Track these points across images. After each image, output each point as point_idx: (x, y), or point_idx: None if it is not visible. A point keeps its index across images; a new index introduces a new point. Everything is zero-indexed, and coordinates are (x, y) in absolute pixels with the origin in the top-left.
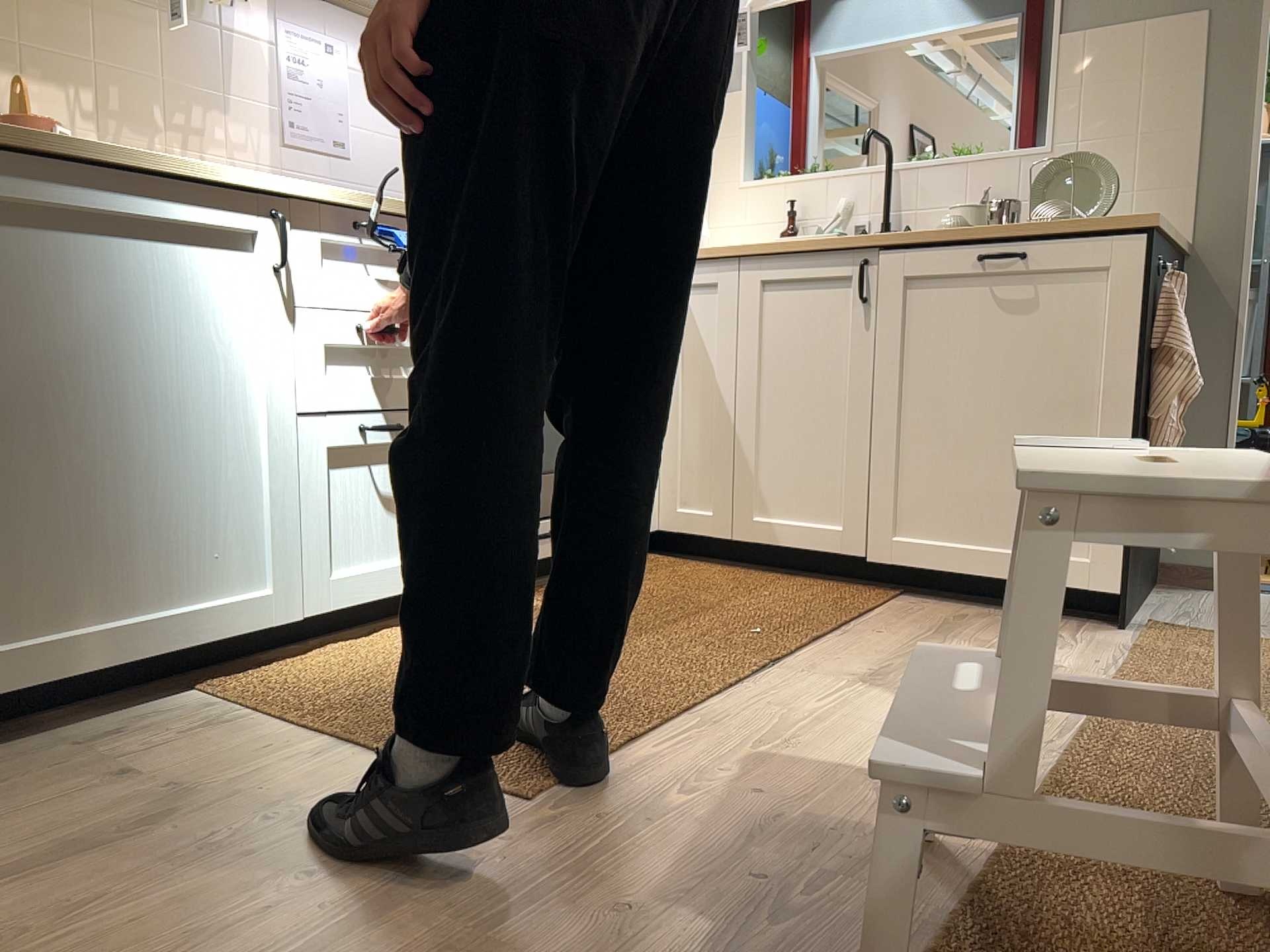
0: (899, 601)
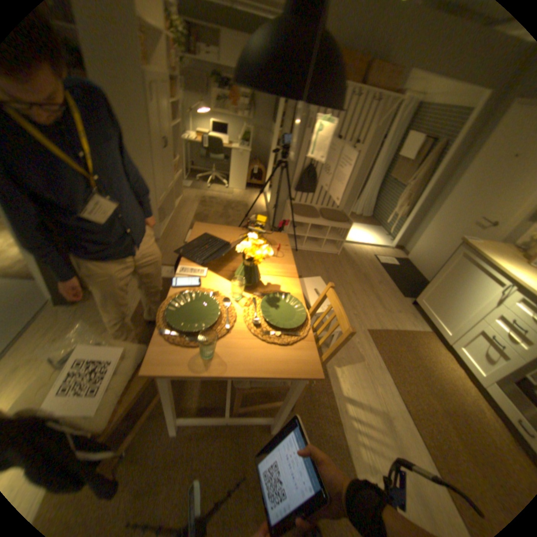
0: None
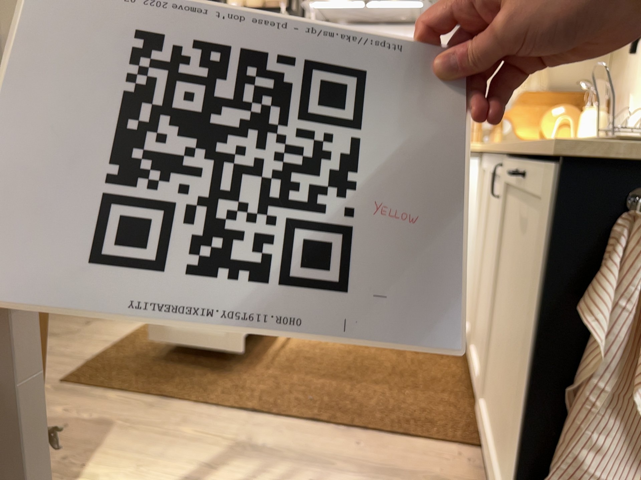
0: (456, 449)
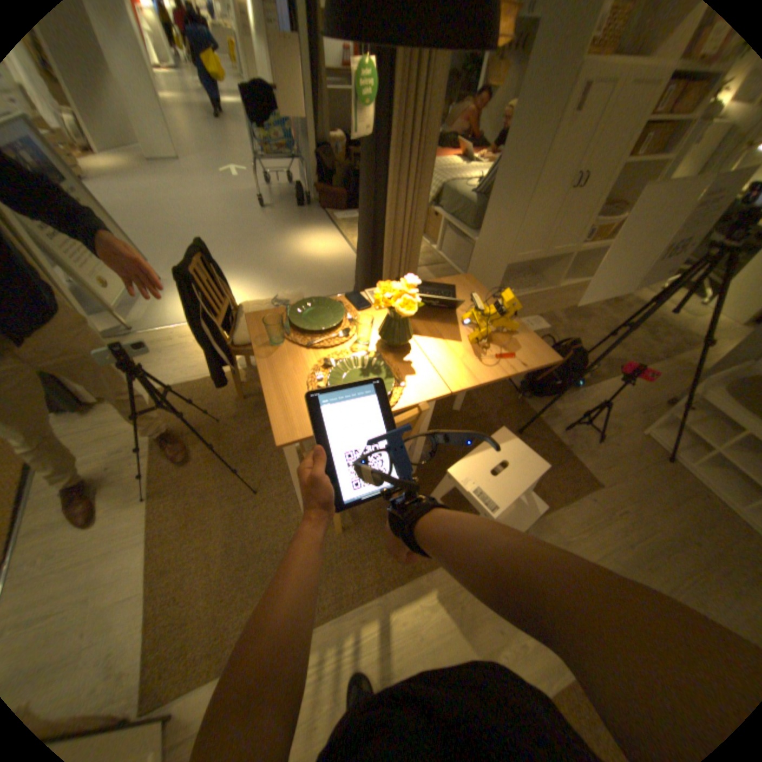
0: None
